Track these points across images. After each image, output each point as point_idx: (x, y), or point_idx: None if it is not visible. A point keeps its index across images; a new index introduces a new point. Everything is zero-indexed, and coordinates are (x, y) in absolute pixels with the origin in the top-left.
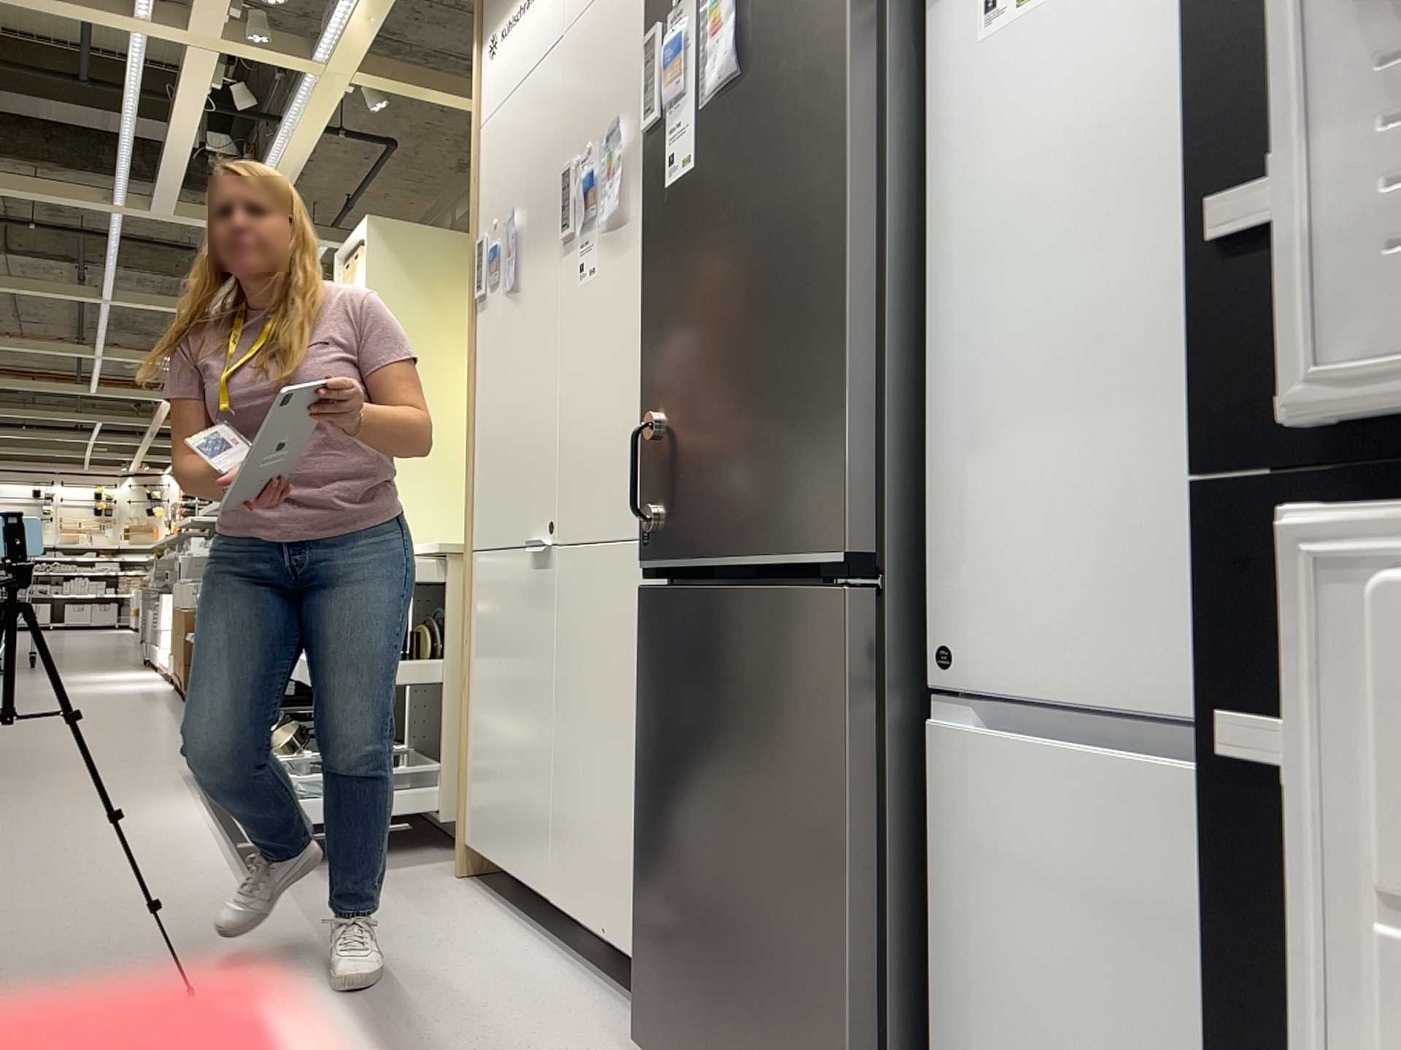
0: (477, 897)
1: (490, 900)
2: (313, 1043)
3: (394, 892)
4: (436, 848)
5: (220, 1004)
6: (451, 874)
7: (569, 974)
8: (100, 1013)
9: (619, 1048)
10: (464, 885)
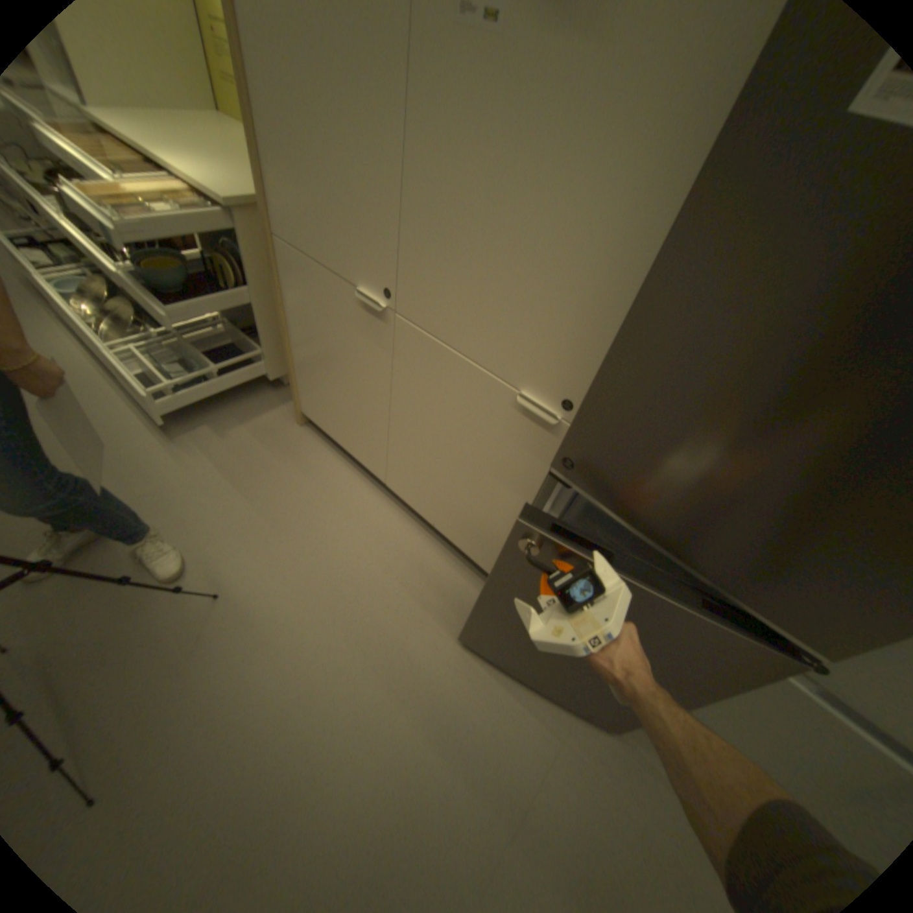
0: (321, 446)
1: (331, 449)
2: (315, 625)
3: (271, 446)
4: (268, 388)
5: (238, 595)
6: (294, 420)
7: (409, 524)
8: (167, 622)
9: (462, 591)
10: (308, 432)
